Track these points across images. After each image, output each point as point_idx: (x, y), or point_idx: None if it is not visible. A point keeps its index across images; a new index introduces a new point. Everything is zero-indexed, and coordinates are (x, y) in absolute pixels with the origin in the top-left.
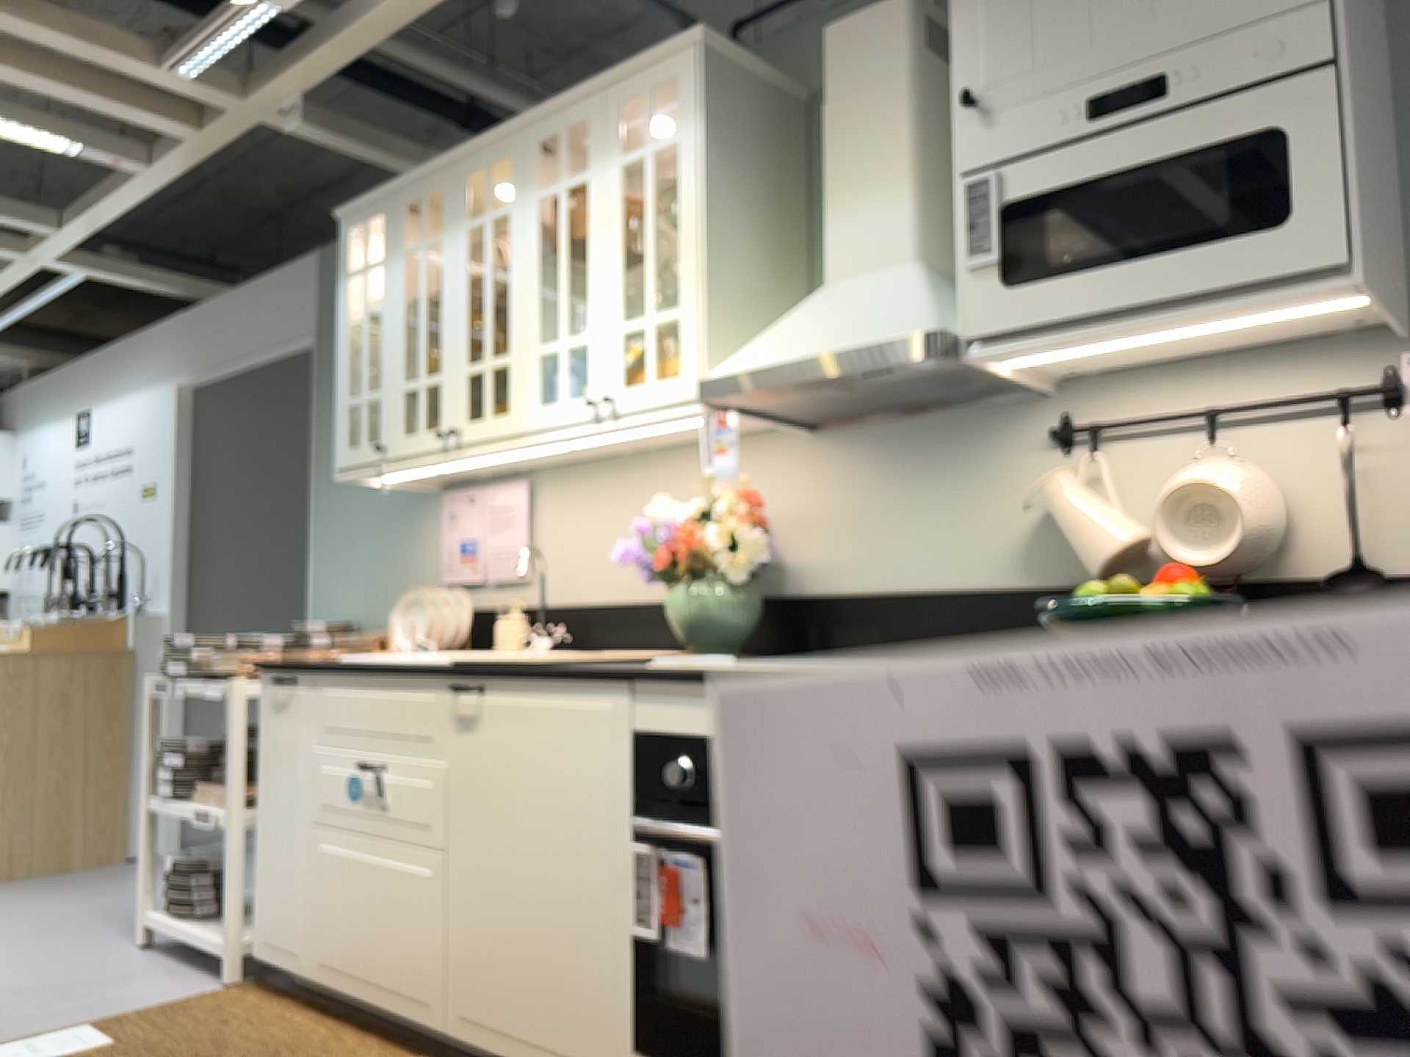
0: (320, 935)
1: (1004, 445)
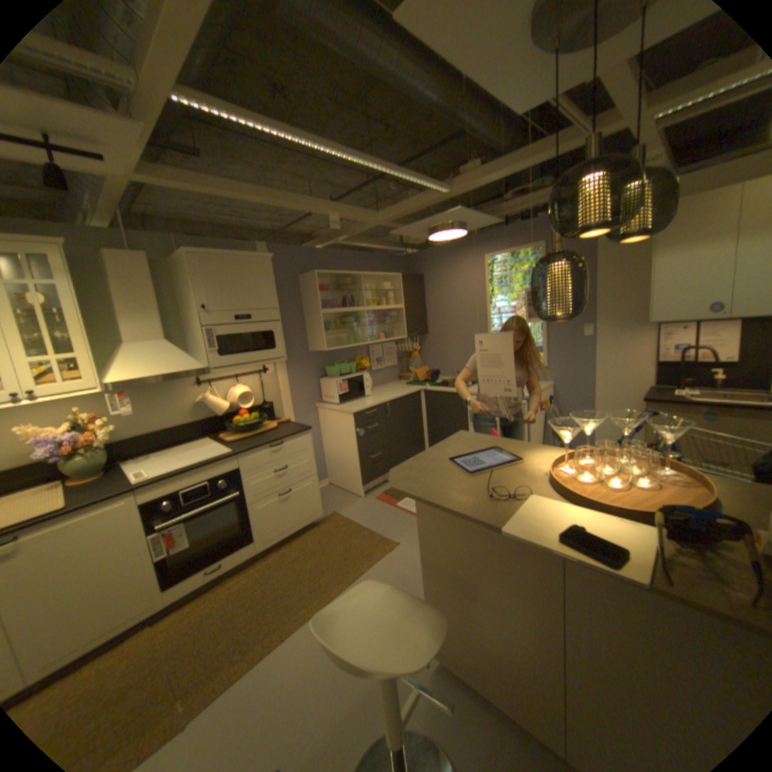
0: None
1: (181, 385)
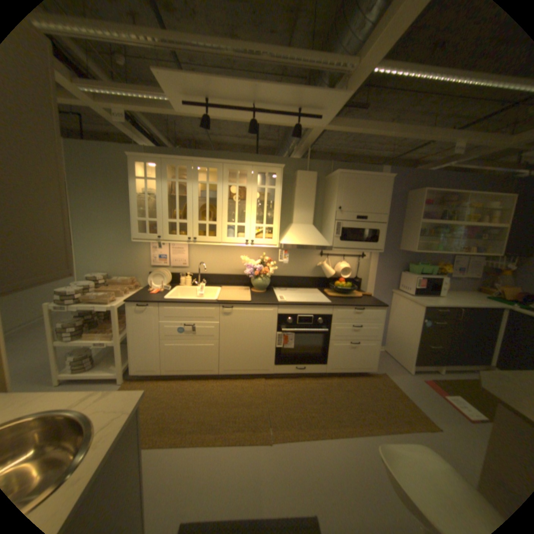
0: (167, 364)
1: (311, 254)
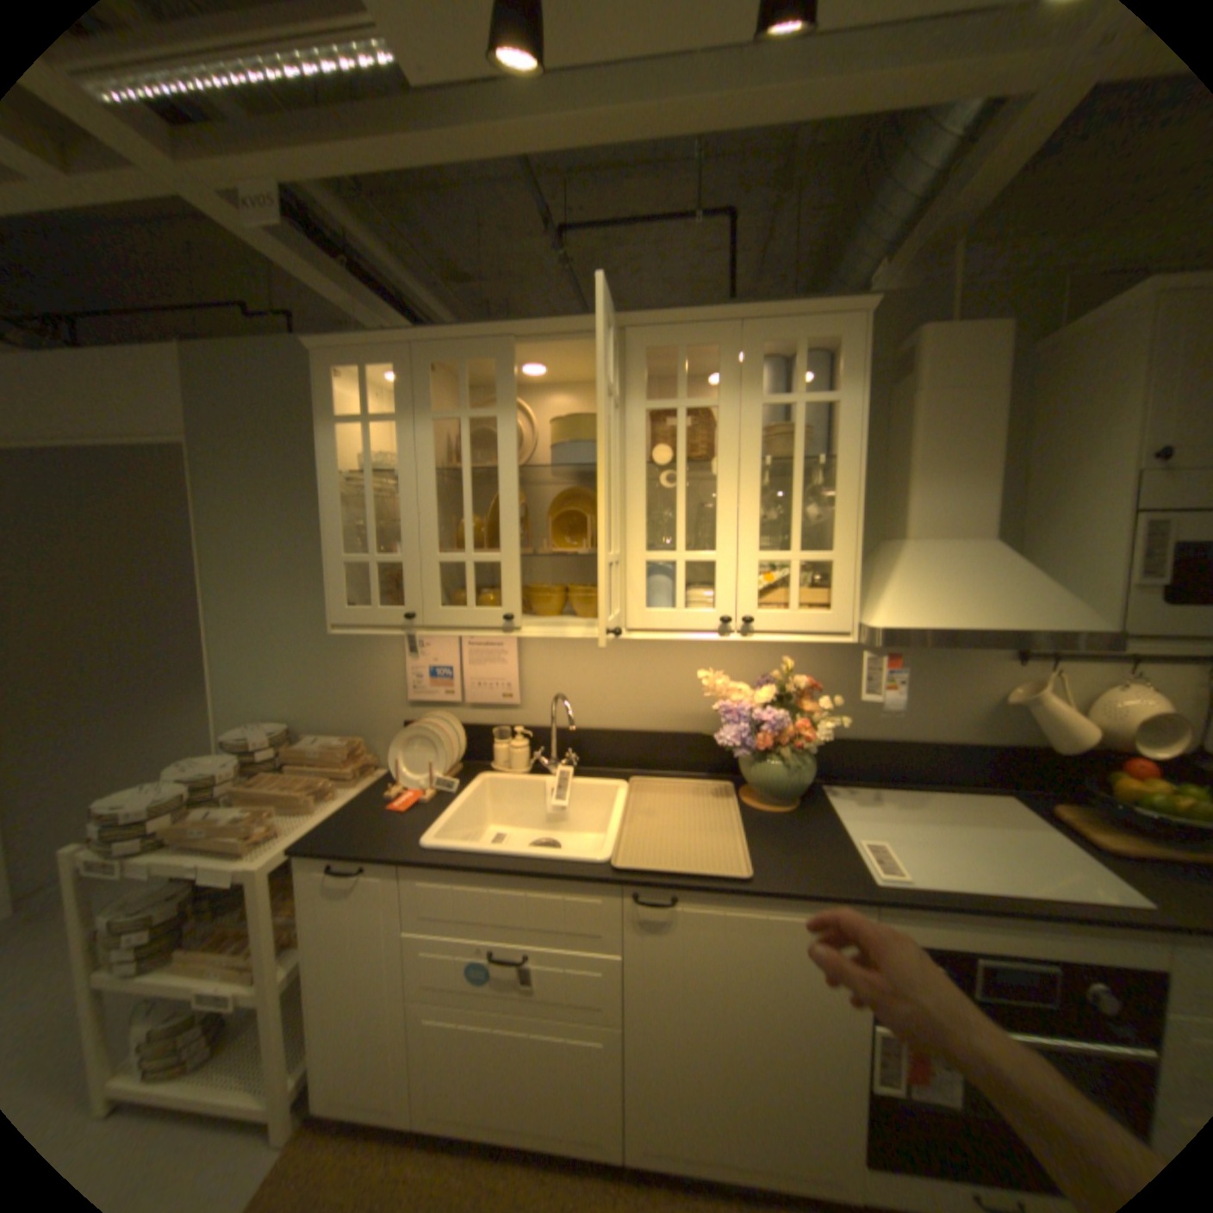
0: (432, 1095)
1: (980, 655)
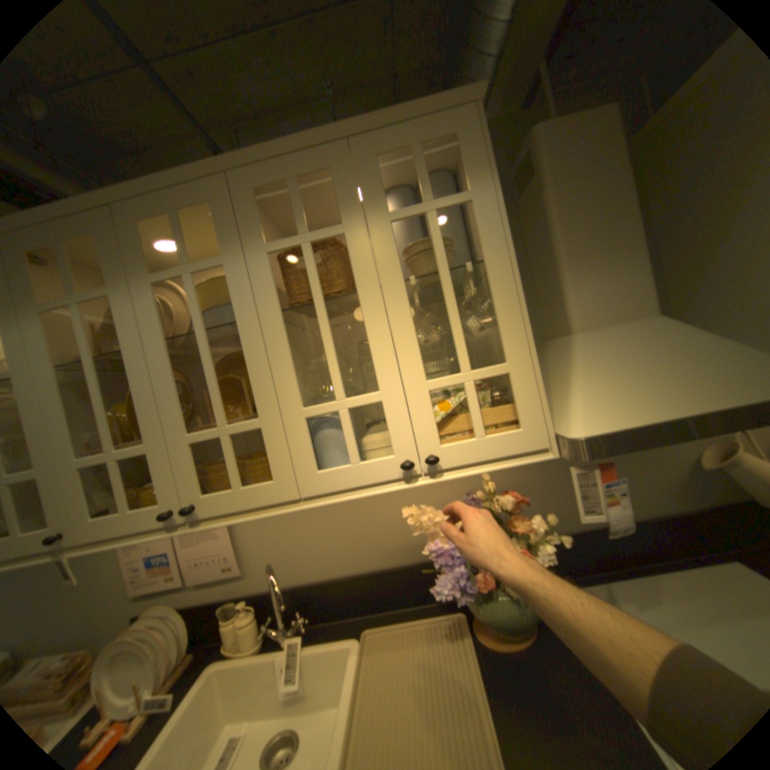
0: None
1: None
